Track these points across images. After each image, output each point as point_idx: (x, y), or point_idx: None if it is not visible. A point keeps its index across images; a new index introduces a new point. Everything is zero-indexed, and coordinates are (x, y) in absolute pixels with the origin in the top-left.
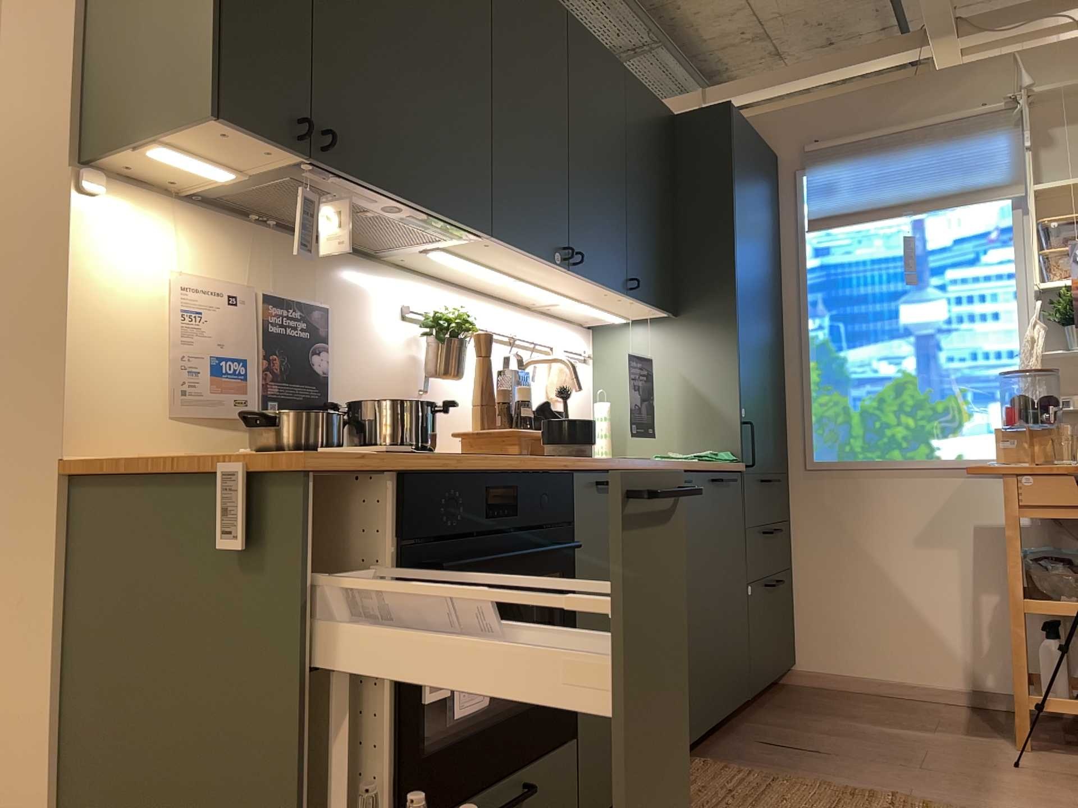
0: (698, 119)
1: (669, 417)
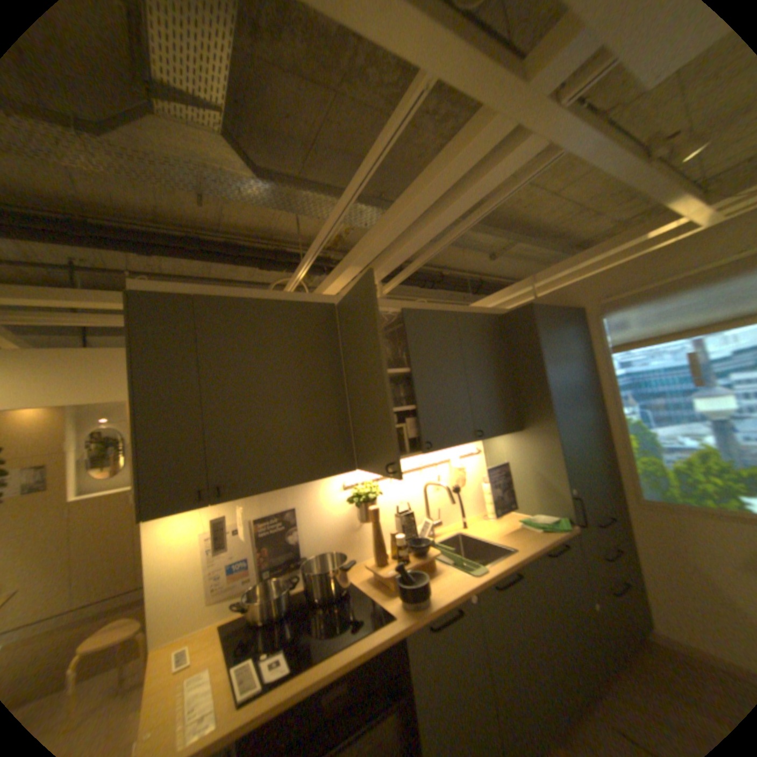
0: (515, 314)
1: (528, 489)
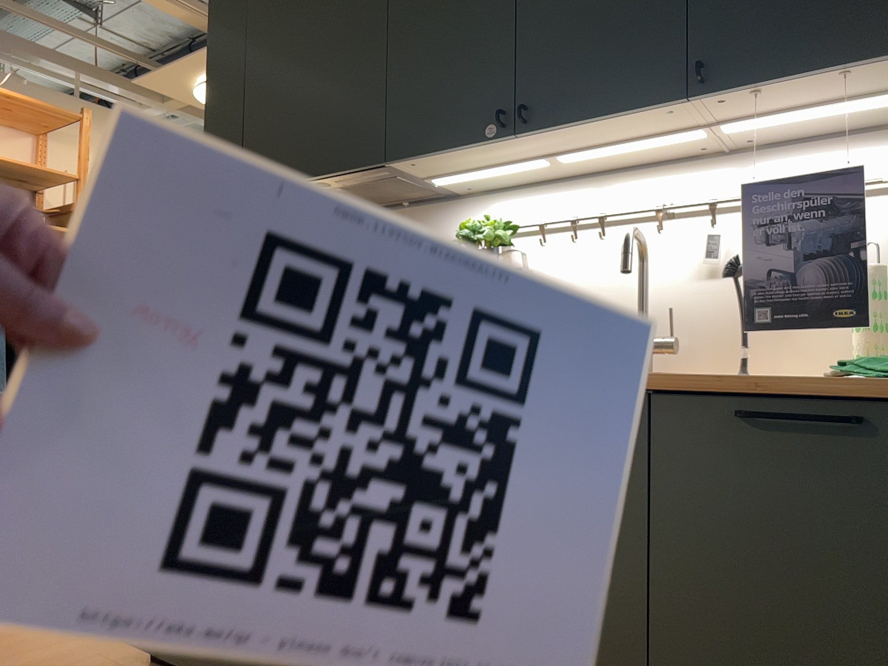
0: None
1: None
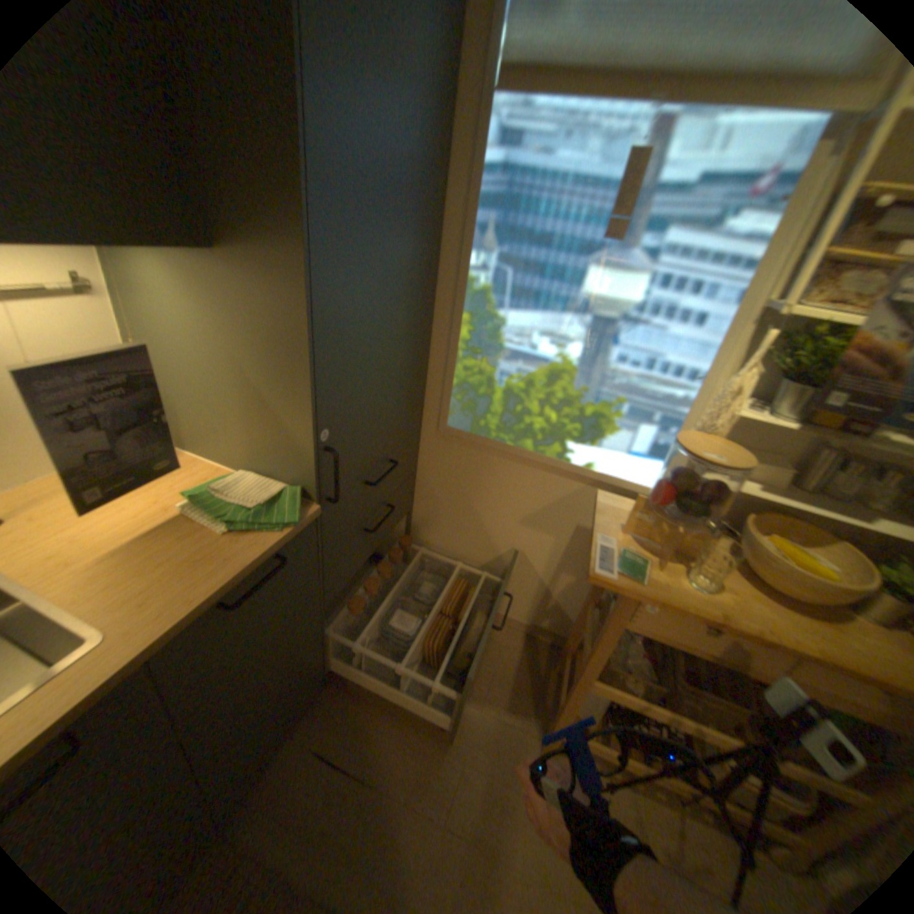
0: None
1: (224, 413)
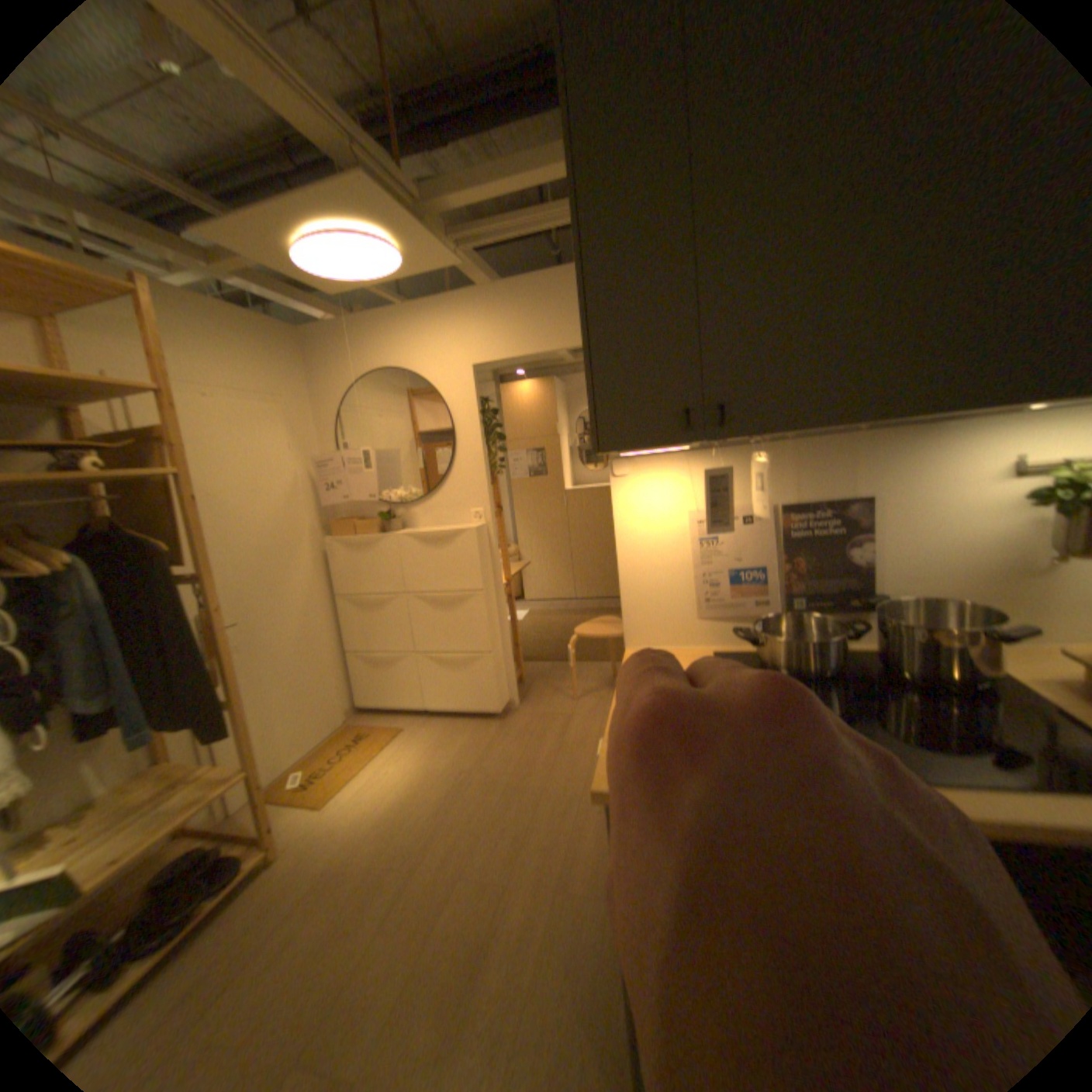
0: None
1: None
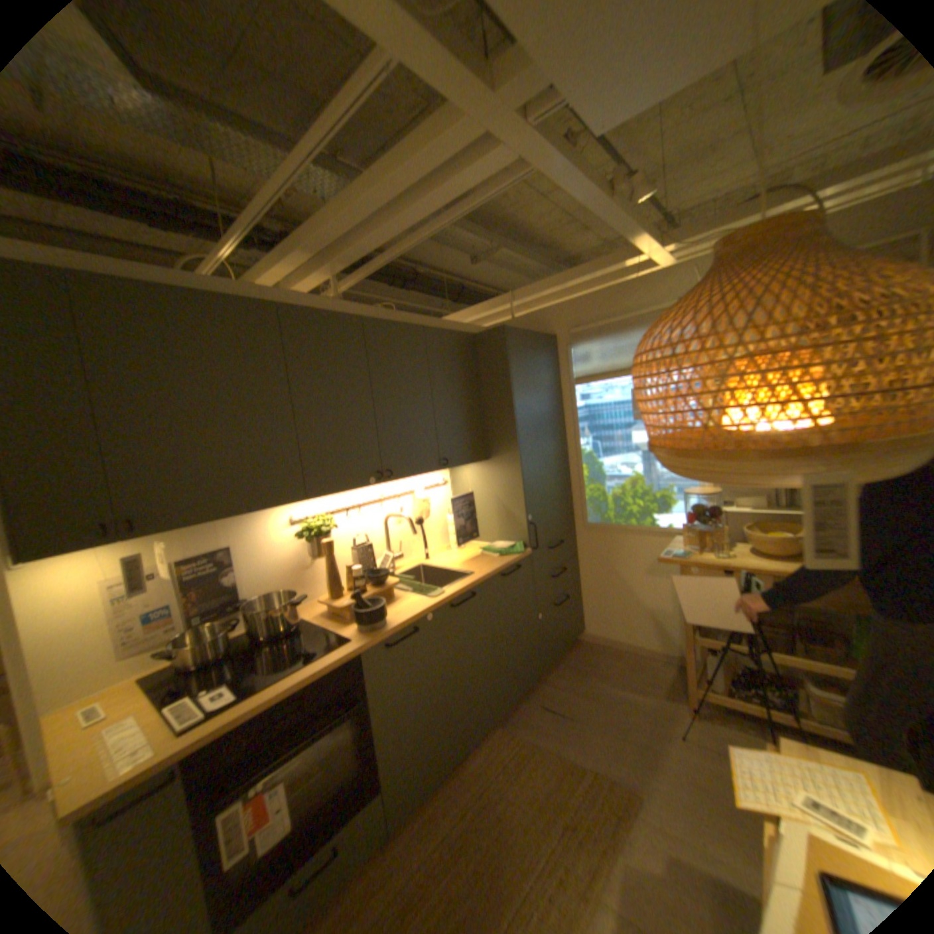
0: (487, 336)
1: (489, 518)
